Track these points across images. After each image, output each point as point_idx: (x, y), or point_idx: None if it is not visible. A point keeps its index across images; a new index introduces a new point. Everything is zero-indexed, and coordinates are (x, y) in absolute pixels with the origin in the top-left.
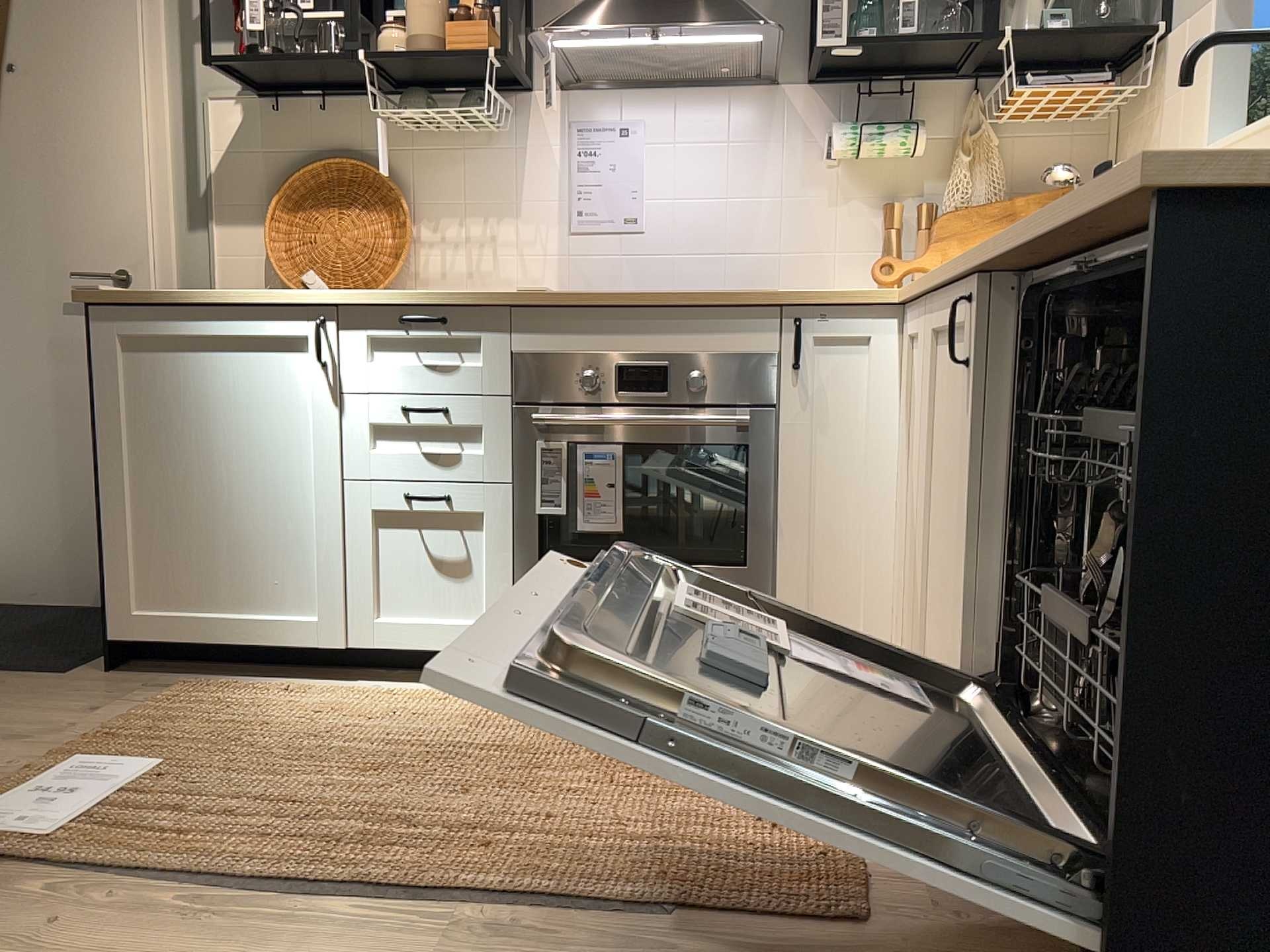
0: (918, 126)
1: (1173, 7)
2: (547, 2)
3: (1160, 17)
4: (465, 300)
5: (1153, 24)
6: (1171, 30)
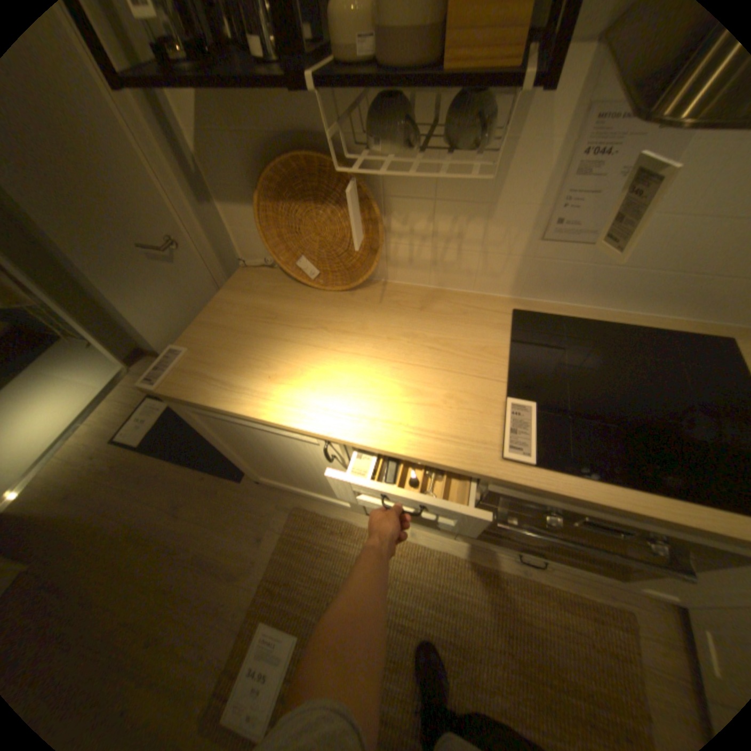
0: None
1: None
2: None
3: None
4: (455, 469)
5: None
6: None
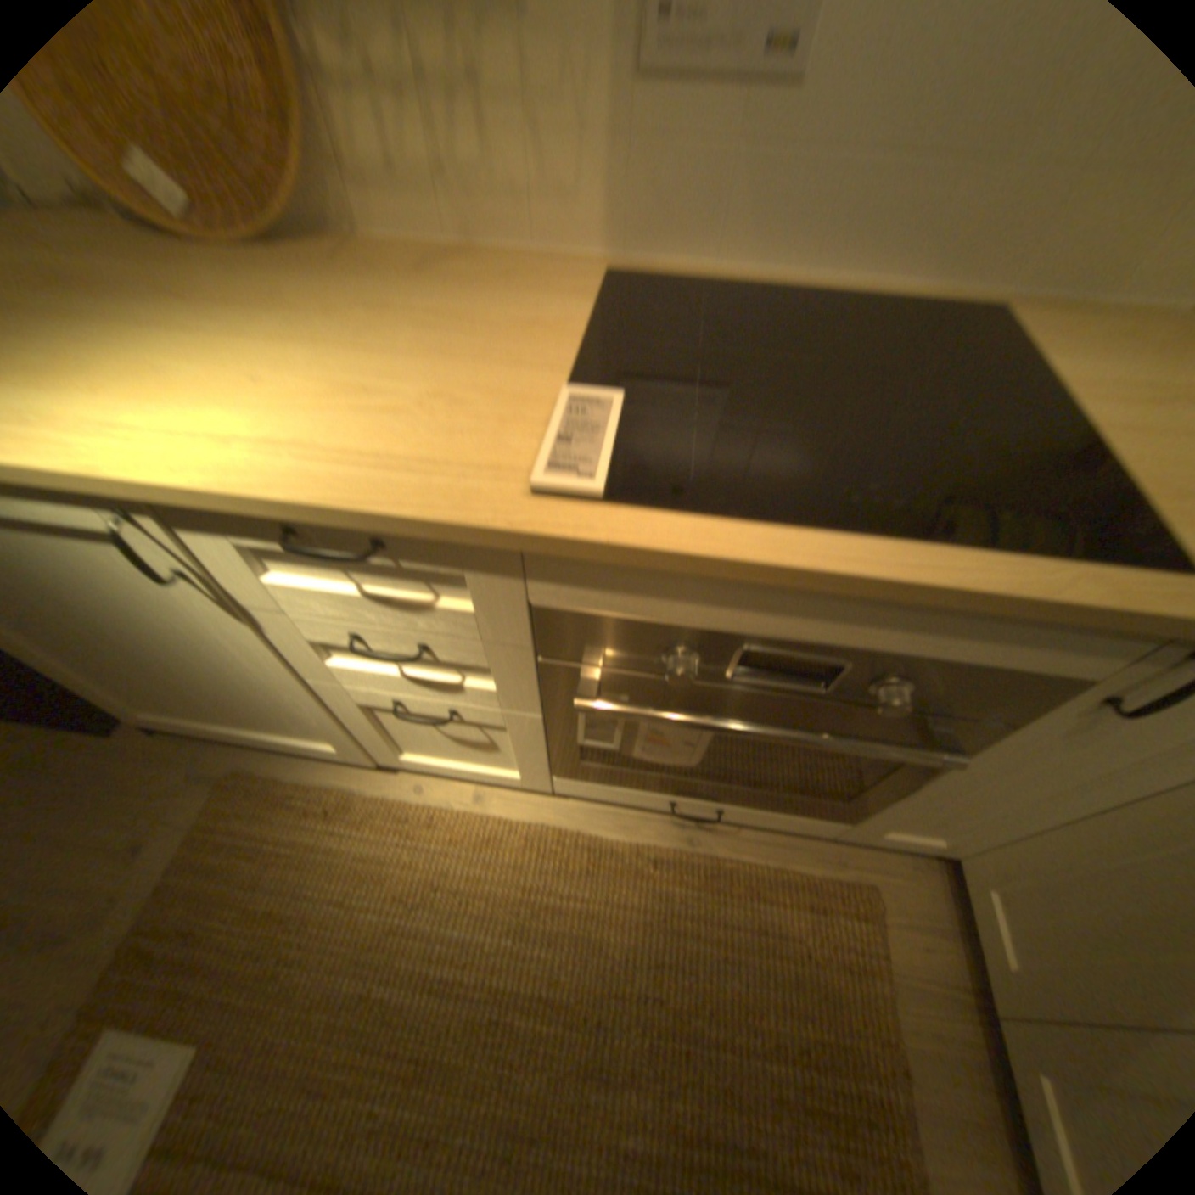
0: None
1: None
2: None
3: None
4: (410, 518)
5: None
6: None
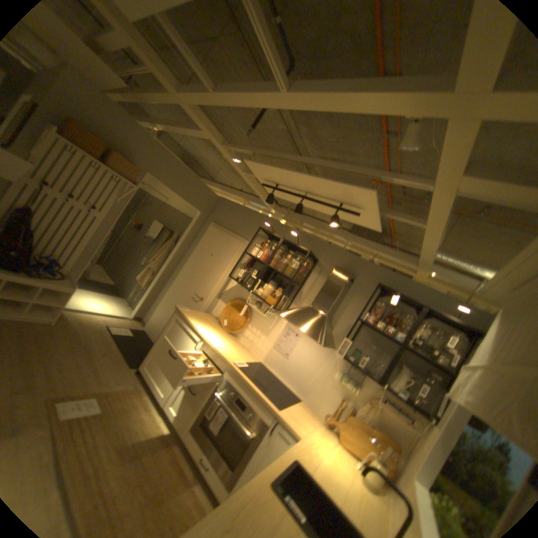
0: (359, 389)
1: (442, 421)
2: (299, 299)
3: (441, 419)
4: (222, 358)
5: (439, 418)
6: (438, 427)
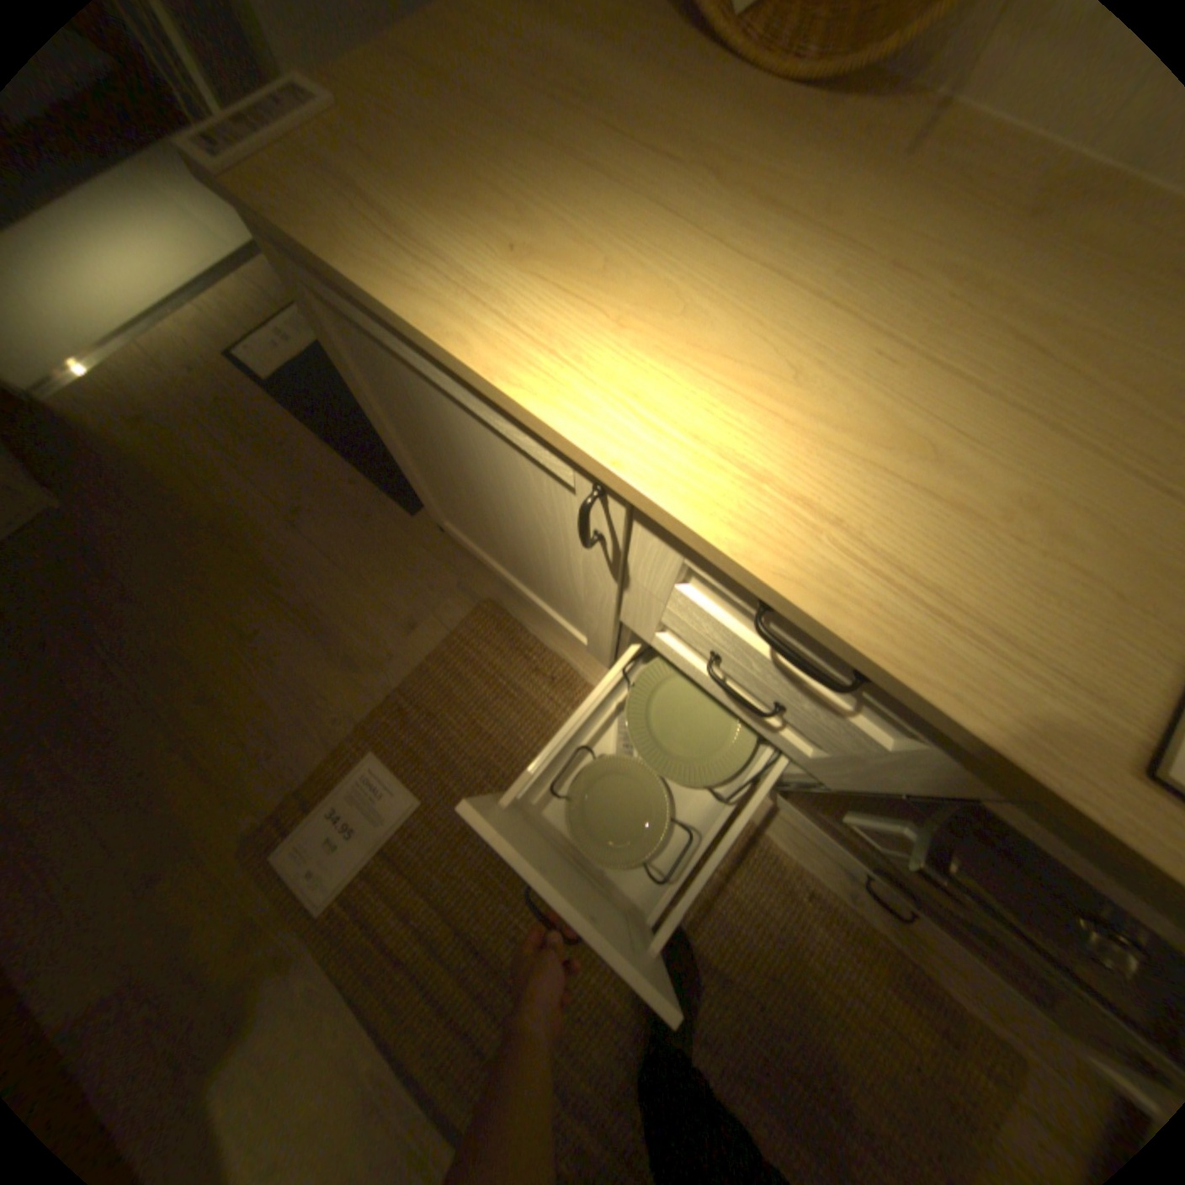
0: None
1: None
2: None
3: None
4: (963, 730)
5: None
6: None
